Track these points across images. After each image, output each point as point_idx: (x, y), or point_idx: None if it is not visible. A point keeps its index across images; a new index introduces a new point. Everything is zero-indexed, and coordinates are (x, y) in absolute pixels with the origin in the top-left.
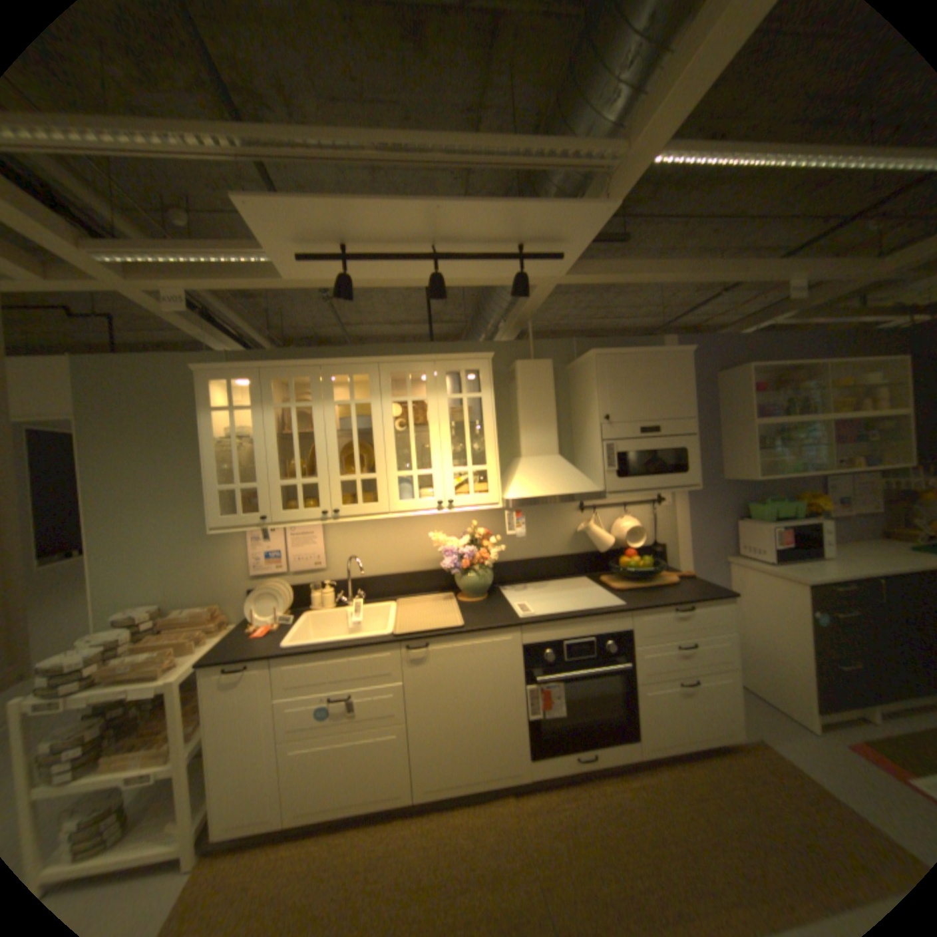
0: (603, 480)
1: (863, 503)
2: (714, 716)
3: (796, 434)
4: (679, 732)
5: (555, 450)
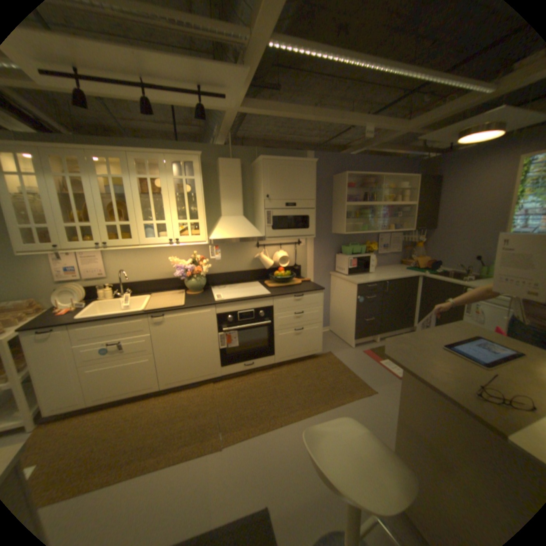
0: (264, 231)
1: (393, 247)
2: (308, 342)
3: (366, 211)
4: (292, 349)
5: (241, 213)
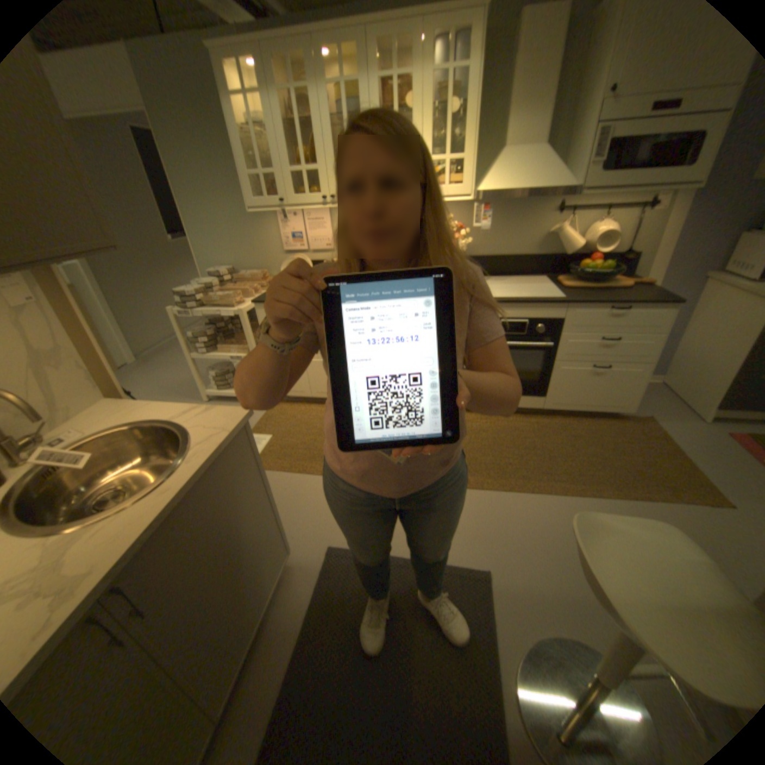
0: (585, 173)
1: None
2: (615, 392)
3: None
4: (580, 396)
5: (544, 137)
